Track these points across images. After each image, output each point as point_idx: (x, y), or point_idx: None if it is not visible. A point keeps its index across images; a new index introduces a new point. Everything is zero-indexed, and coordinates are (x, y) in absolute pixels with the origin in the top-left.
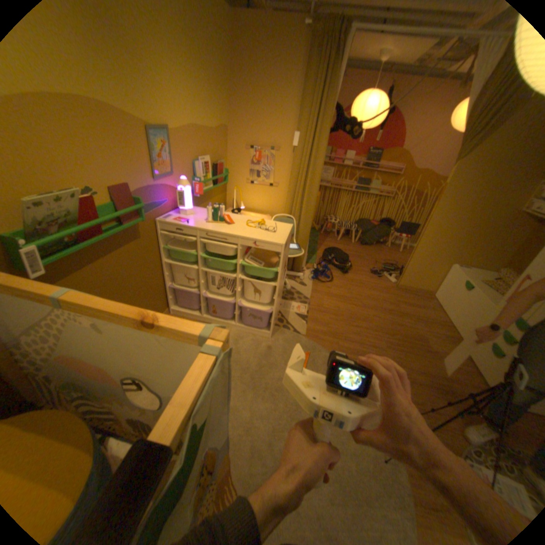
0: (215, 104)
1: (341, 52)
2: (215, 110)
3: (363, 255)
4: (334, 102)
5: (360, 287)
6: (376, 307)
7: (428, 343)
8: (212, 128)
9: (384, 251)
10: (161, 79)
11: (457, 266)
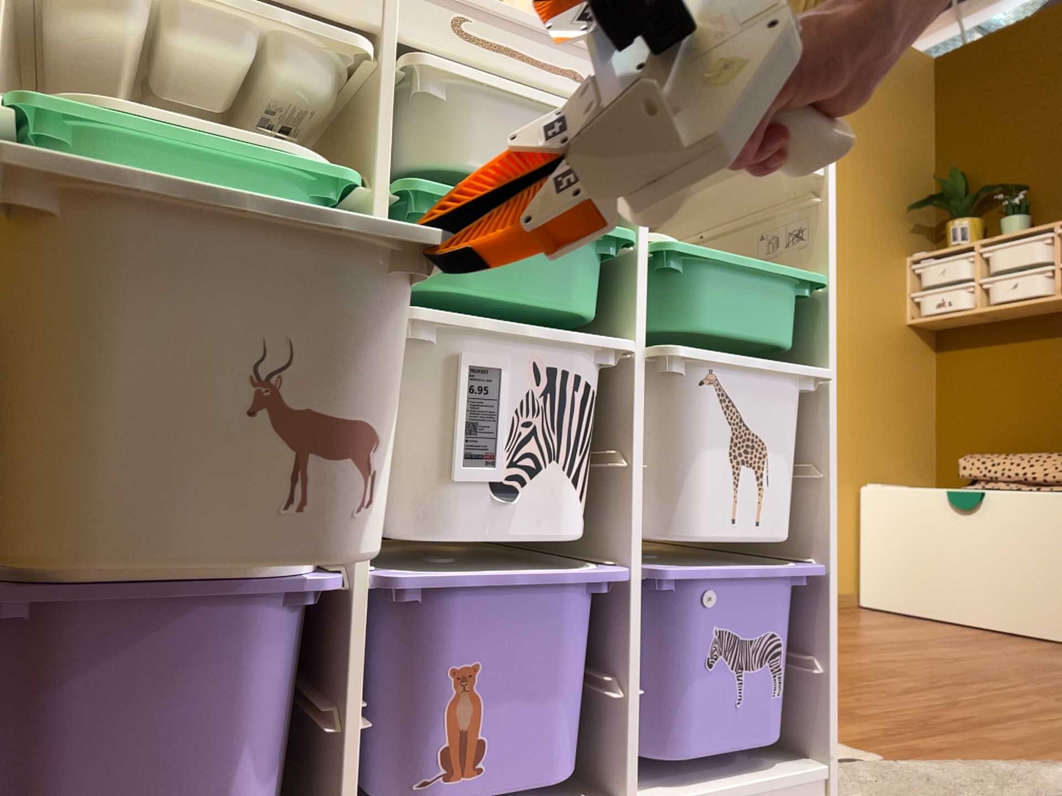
0: None
1: None
2: None
3: None
4: None
5: None
6: None
7: (1060, 663)
8: None
9: None
10: None
11: (865, 485)
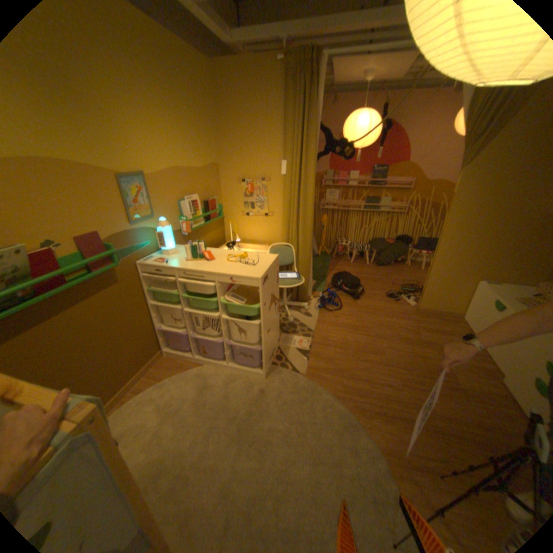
0: (199, 145)
1: (315, 79)
2: (200, 151)
3: (378, 277)
4: (316, 127)
5: (373, 313)
6: (391, 336)
7: (456, 378)
8: (199, 167)
9: (403, 271)
10: (131, 130)
11: (485, 282)
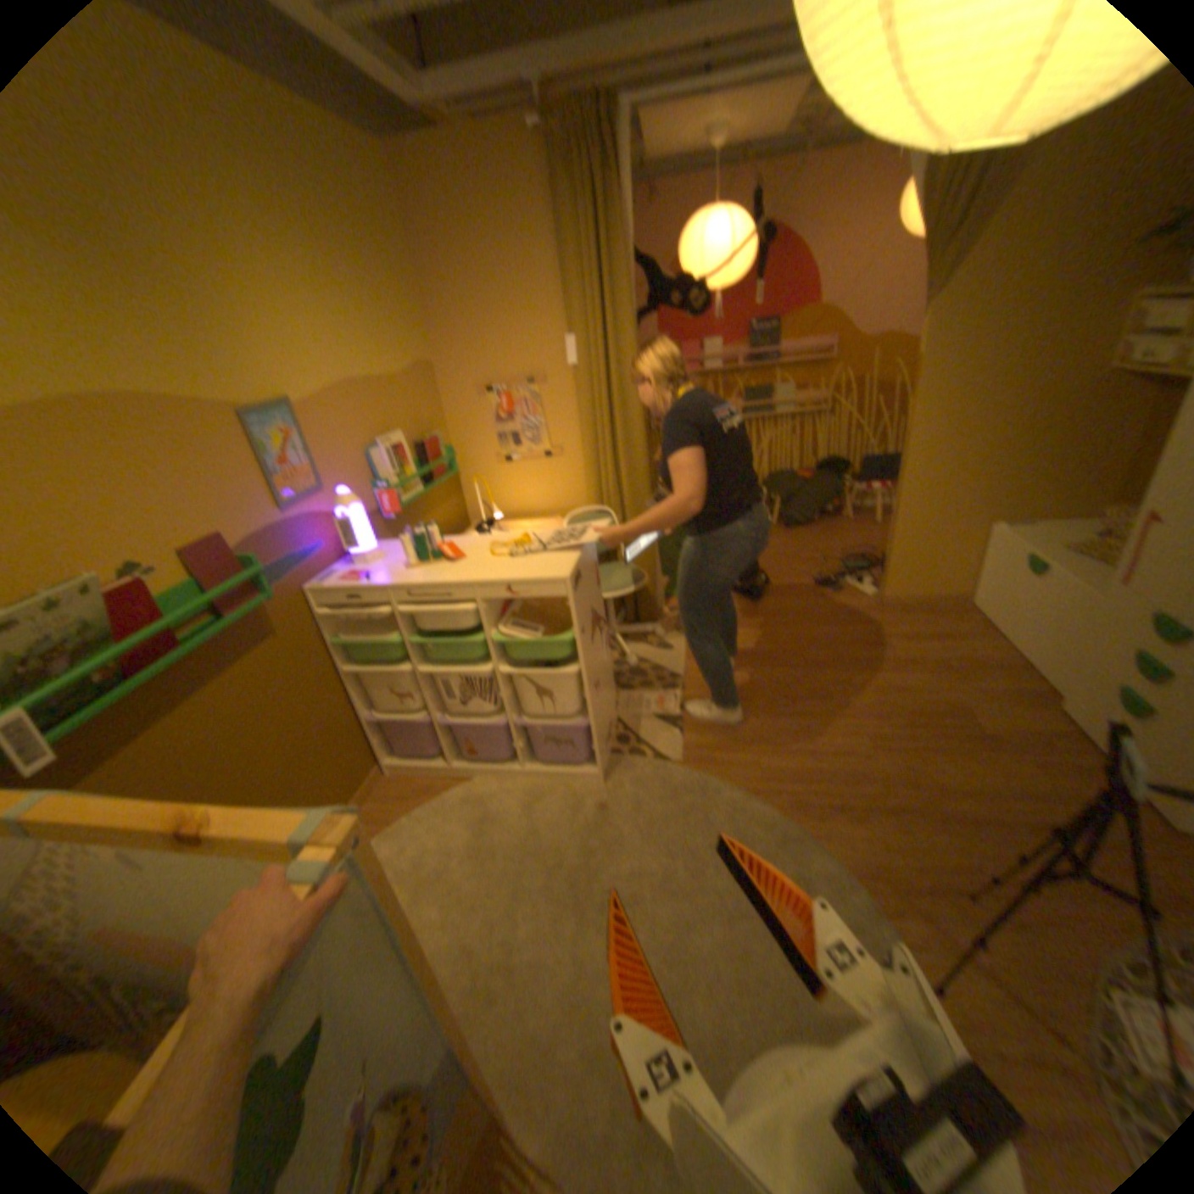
0: (387, 324)
1: (610, 155)
2: (390, 336)
3: (793, 549)
4: (625, 255)
5: (794, 621)
6: (837, 659)
7: (973, 717)
8: (394, 371)
9: (840, 530)
10: (250, 311)
11: (1003, 524)
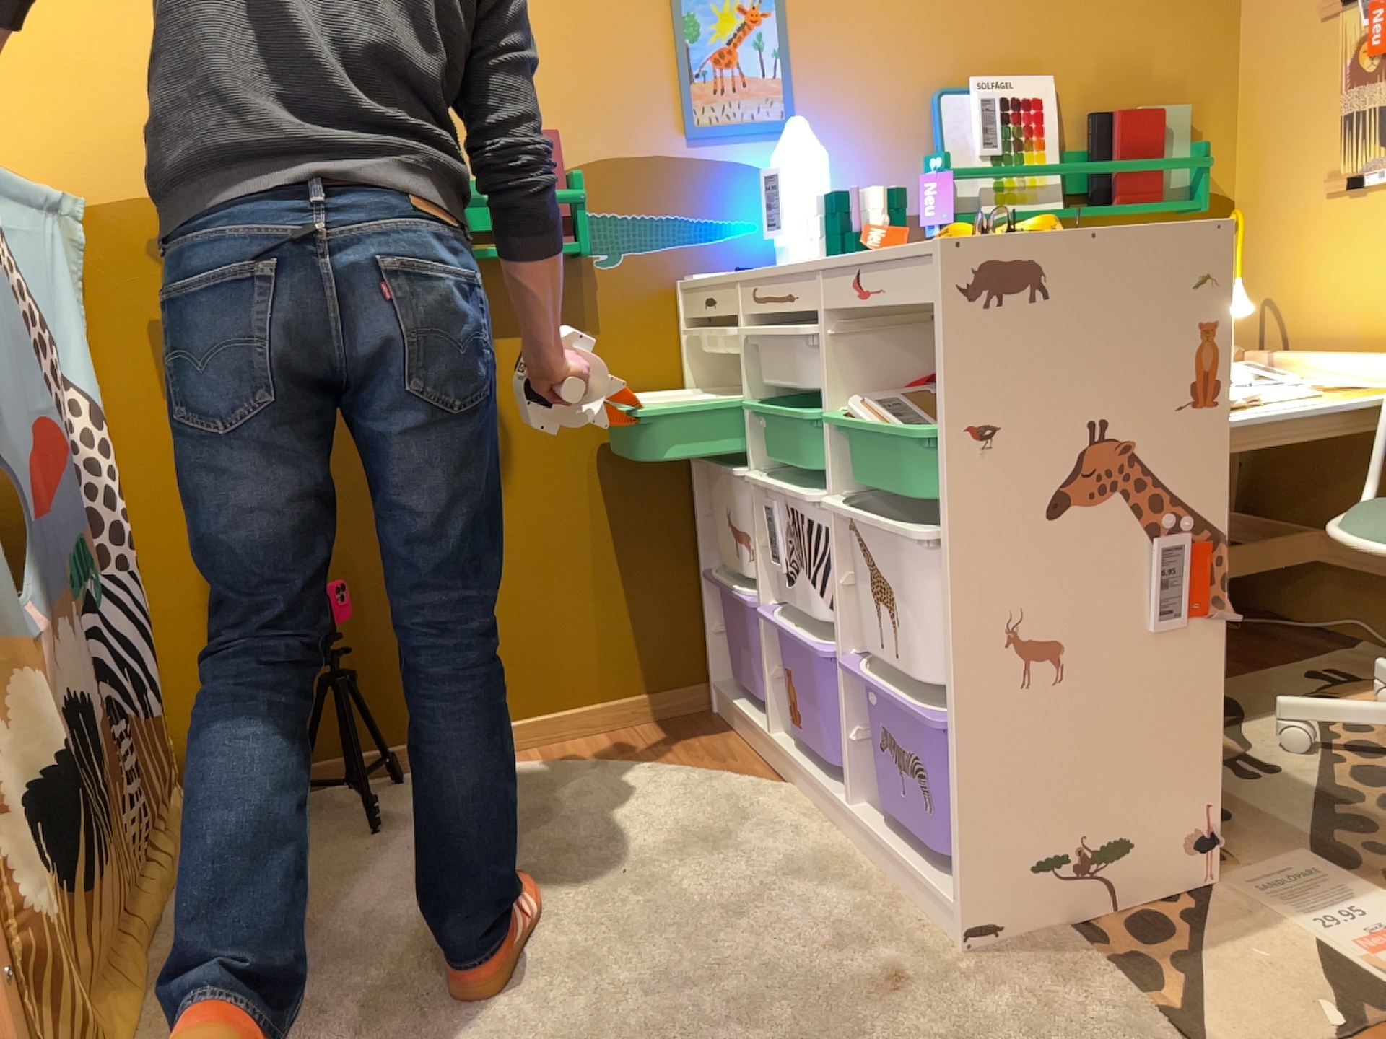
0: None
1: None
2: None
3: None
4: None
5: None
6: None
7: None
8: None
9: None
10: None
11: None
